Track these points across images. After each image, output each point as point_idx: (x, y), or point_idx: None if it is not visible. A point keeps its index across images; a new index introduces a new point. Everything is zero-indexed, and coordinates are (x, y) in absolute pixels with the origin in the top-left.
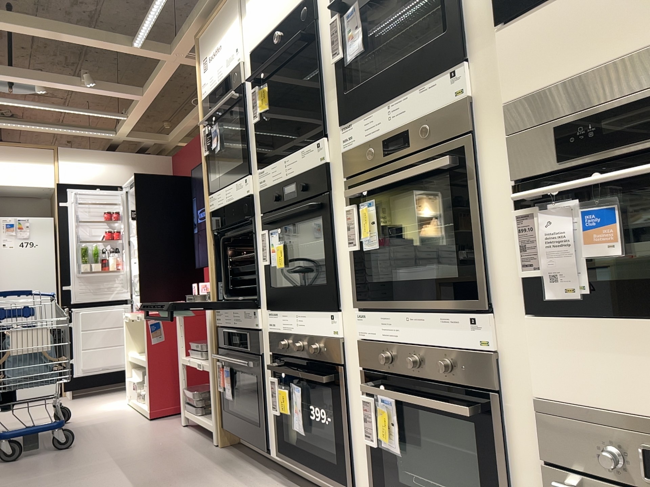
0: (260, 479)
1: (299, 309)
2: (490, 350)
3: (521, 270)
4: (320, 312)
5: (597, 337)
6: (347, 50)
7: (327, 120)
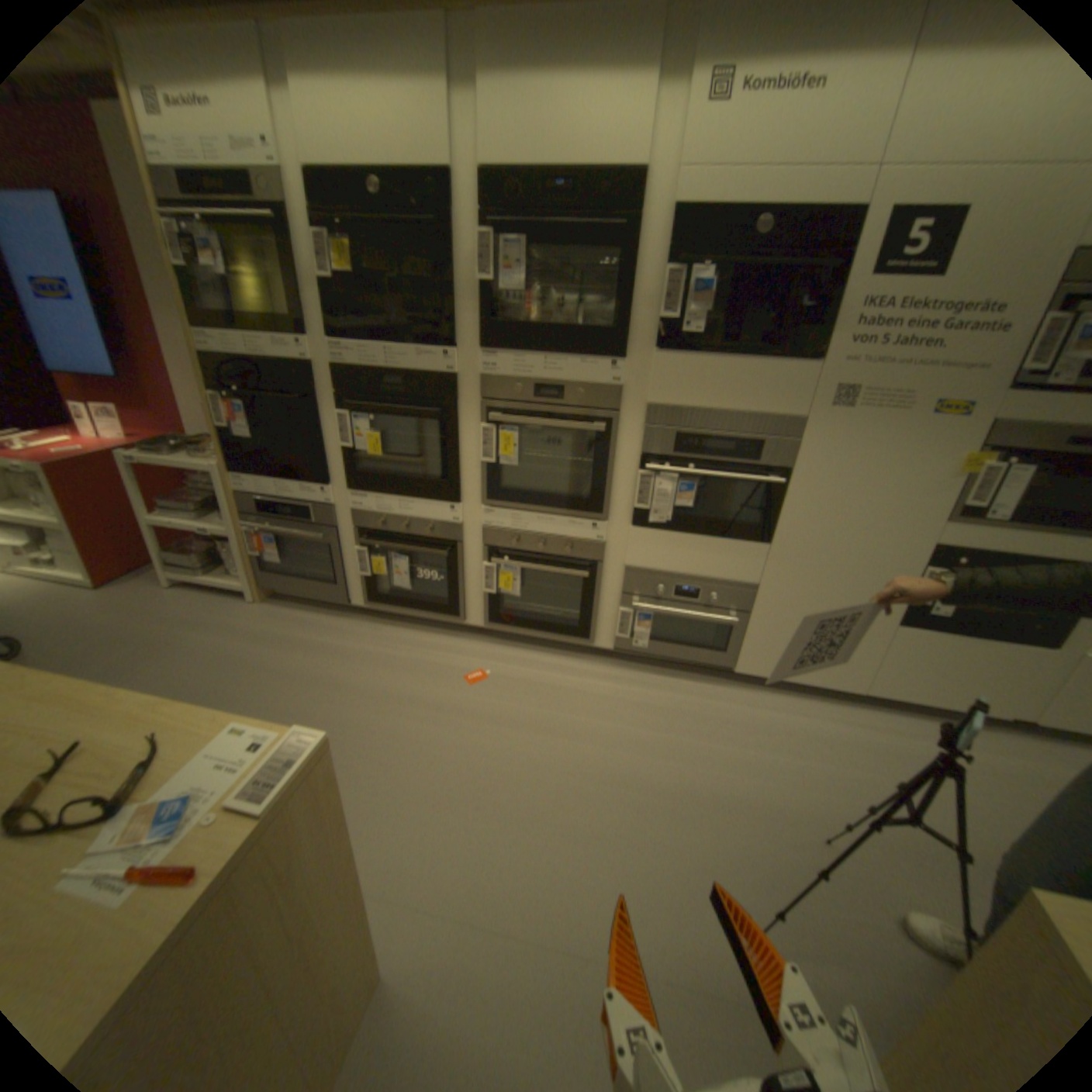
0: (346, 625)
1: (405, 497)
2: (600, 542)
3: (633, 505)
4: (434, 502)
5: (665, 542)
6: (501, 280)
7: (458, 334)
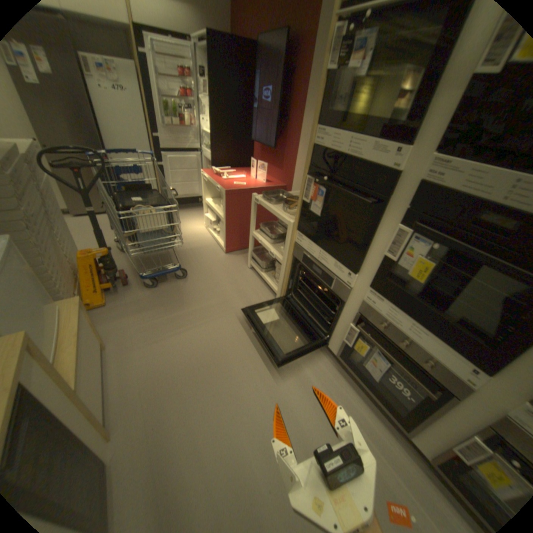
0: (320, 357)
1: (425, 325)
2: None
3: None
4: (458, 351)
5: None
6: None
7: None
